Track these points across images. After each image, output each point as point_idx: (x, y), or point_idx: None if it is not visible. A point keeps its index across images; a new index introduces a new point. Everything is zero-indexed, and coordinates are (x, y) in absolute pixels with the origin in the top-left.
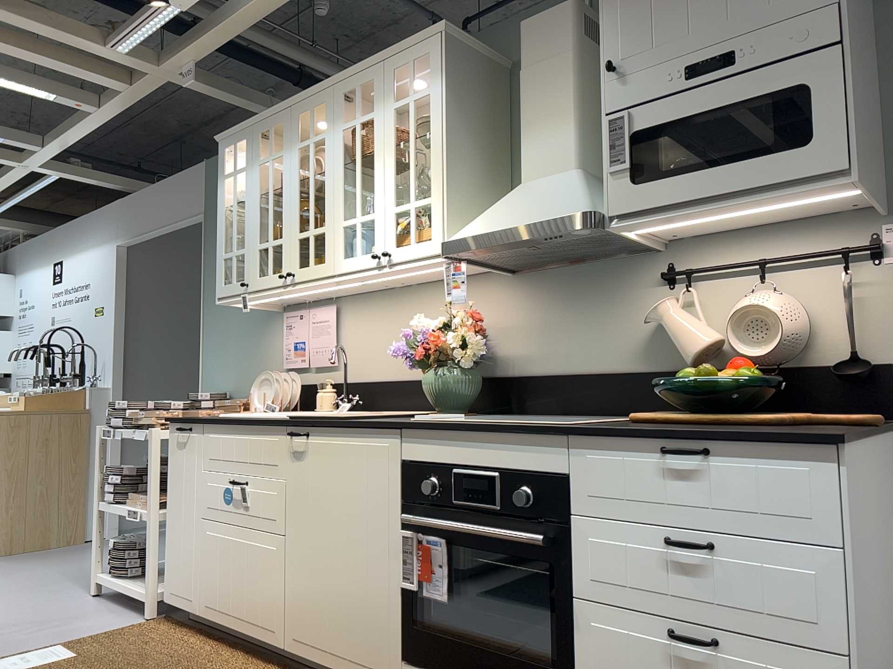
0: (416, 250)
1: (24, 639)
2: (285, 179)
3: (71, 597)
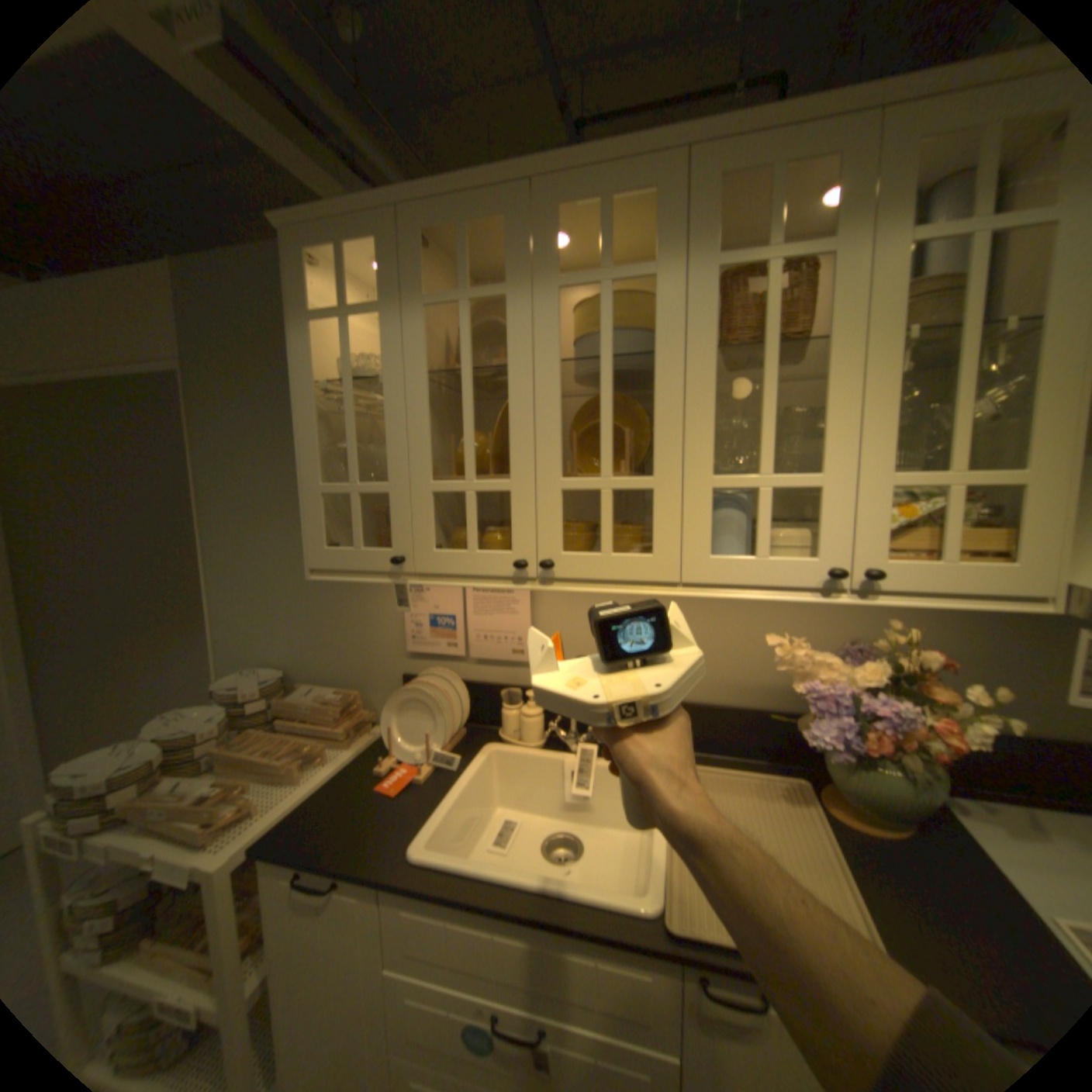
0: (968, 579)
1: None
2: (515, 350)
3: None
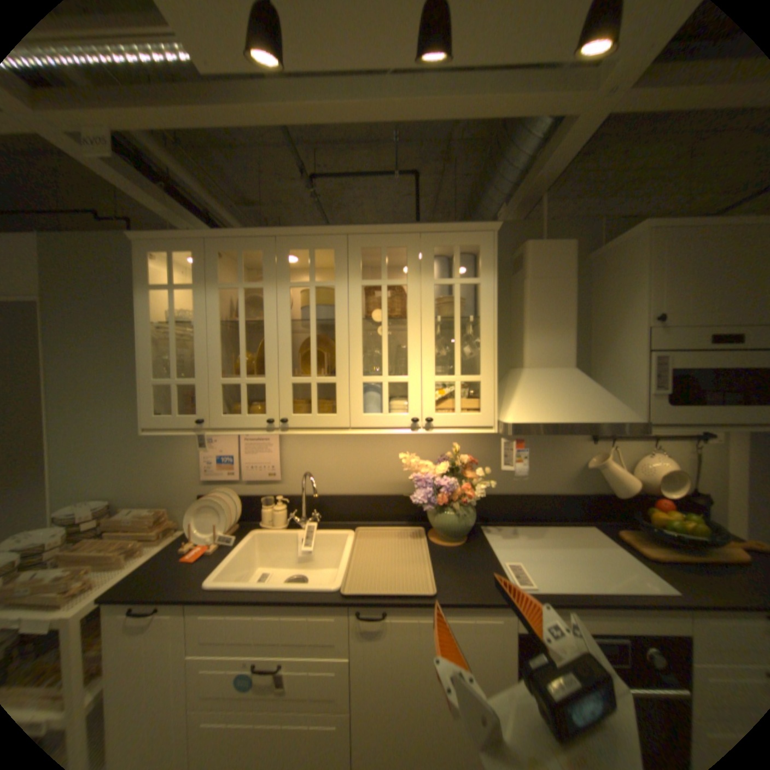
0: (463, 420)
1: None
2: (268, 315)
3: None
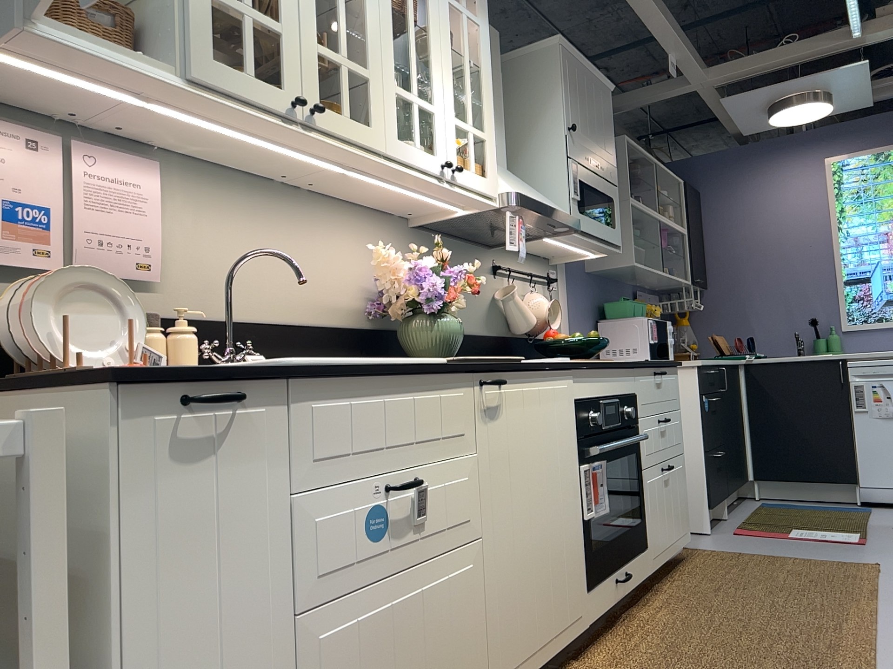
0: (479, 182)
1: None
2: None
3: None
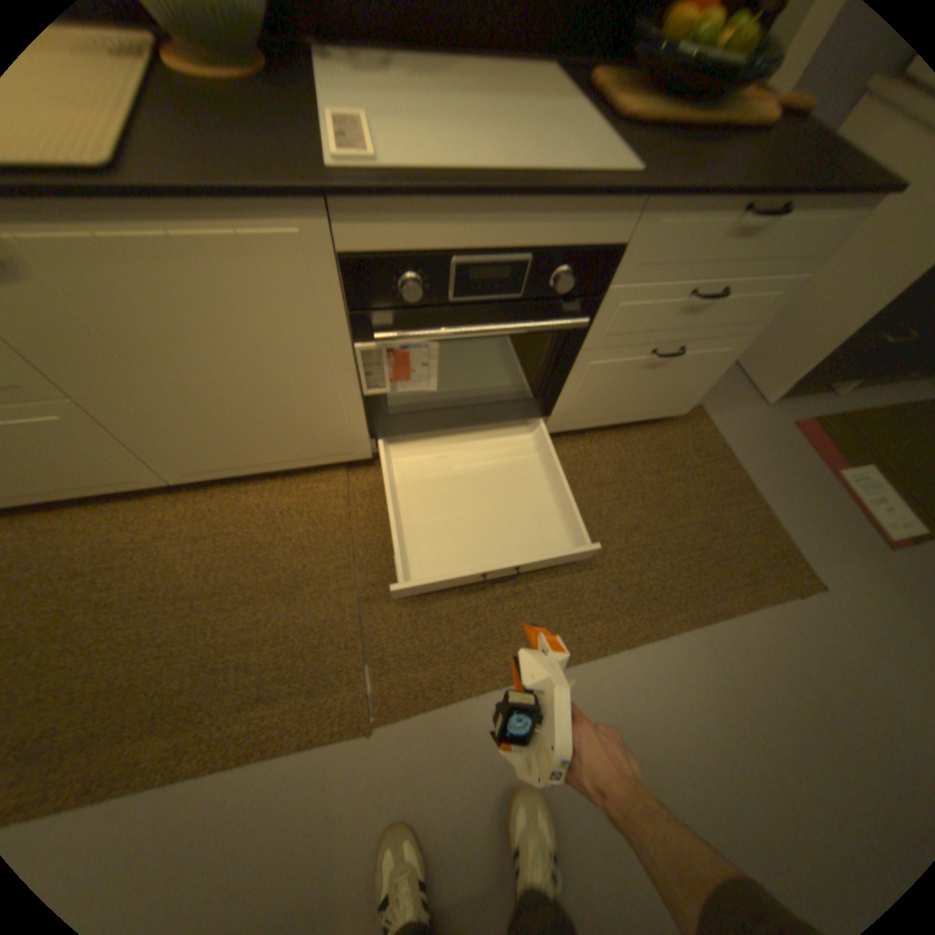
0: None
1: None
2: None
3: None
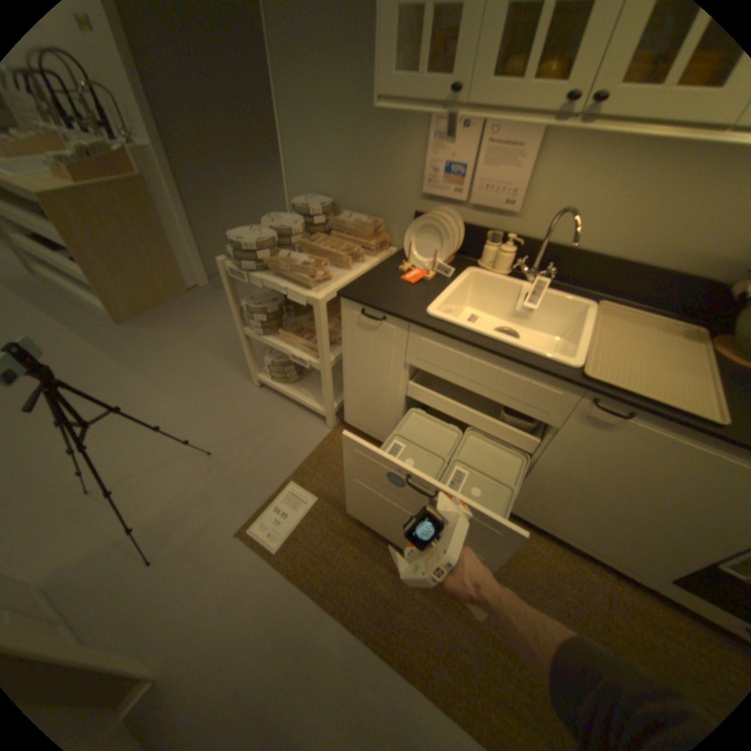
0: None
1: (253, 470)
2: None
3: (241, 391)
